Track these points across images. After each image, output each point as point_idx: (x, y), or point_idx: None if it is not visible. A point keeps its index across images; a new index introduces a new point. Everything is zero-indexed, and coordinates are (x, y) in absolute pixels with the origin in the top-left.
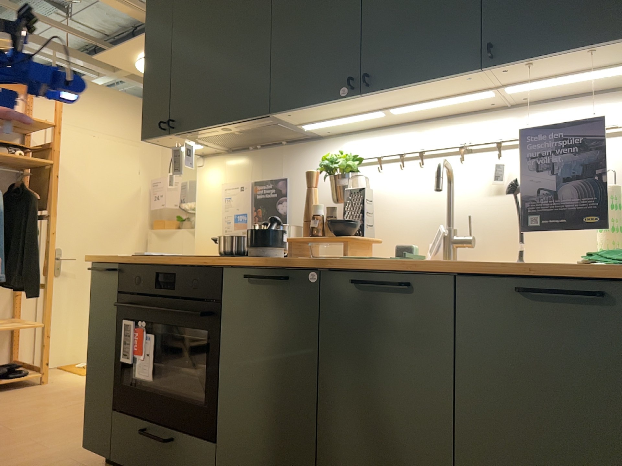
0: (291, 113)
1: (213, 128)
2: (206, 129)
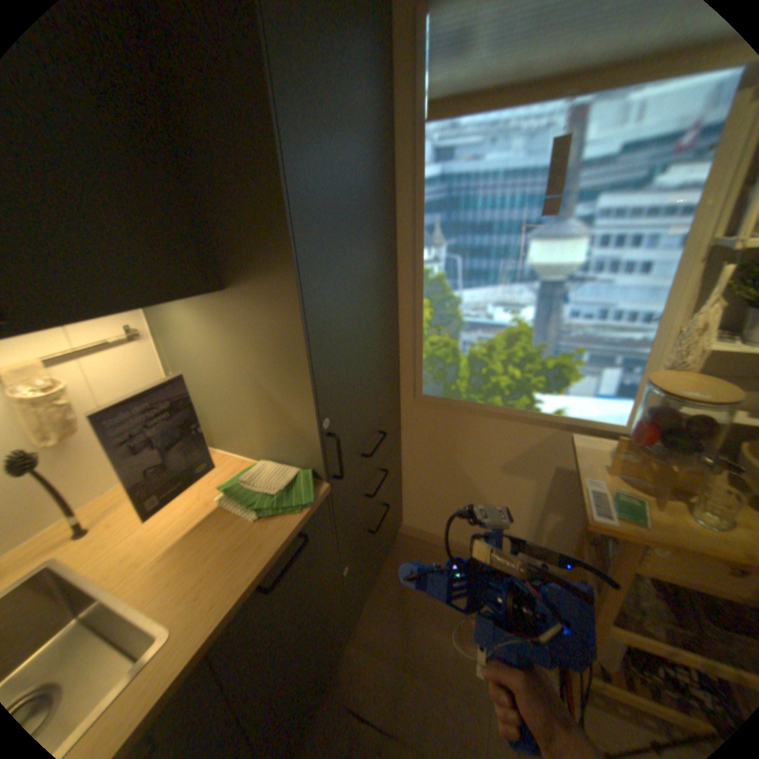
0: None
1: None
2: None
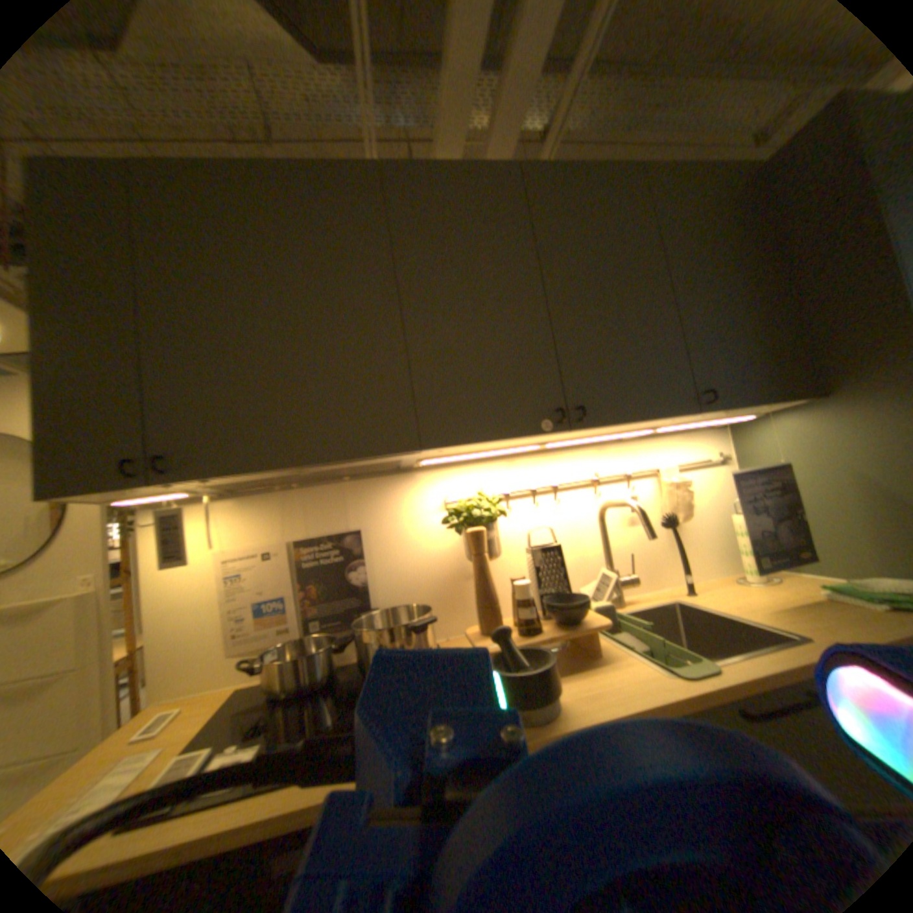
0: (444, 448)
1: (275, 470)
2: (255, 473)
